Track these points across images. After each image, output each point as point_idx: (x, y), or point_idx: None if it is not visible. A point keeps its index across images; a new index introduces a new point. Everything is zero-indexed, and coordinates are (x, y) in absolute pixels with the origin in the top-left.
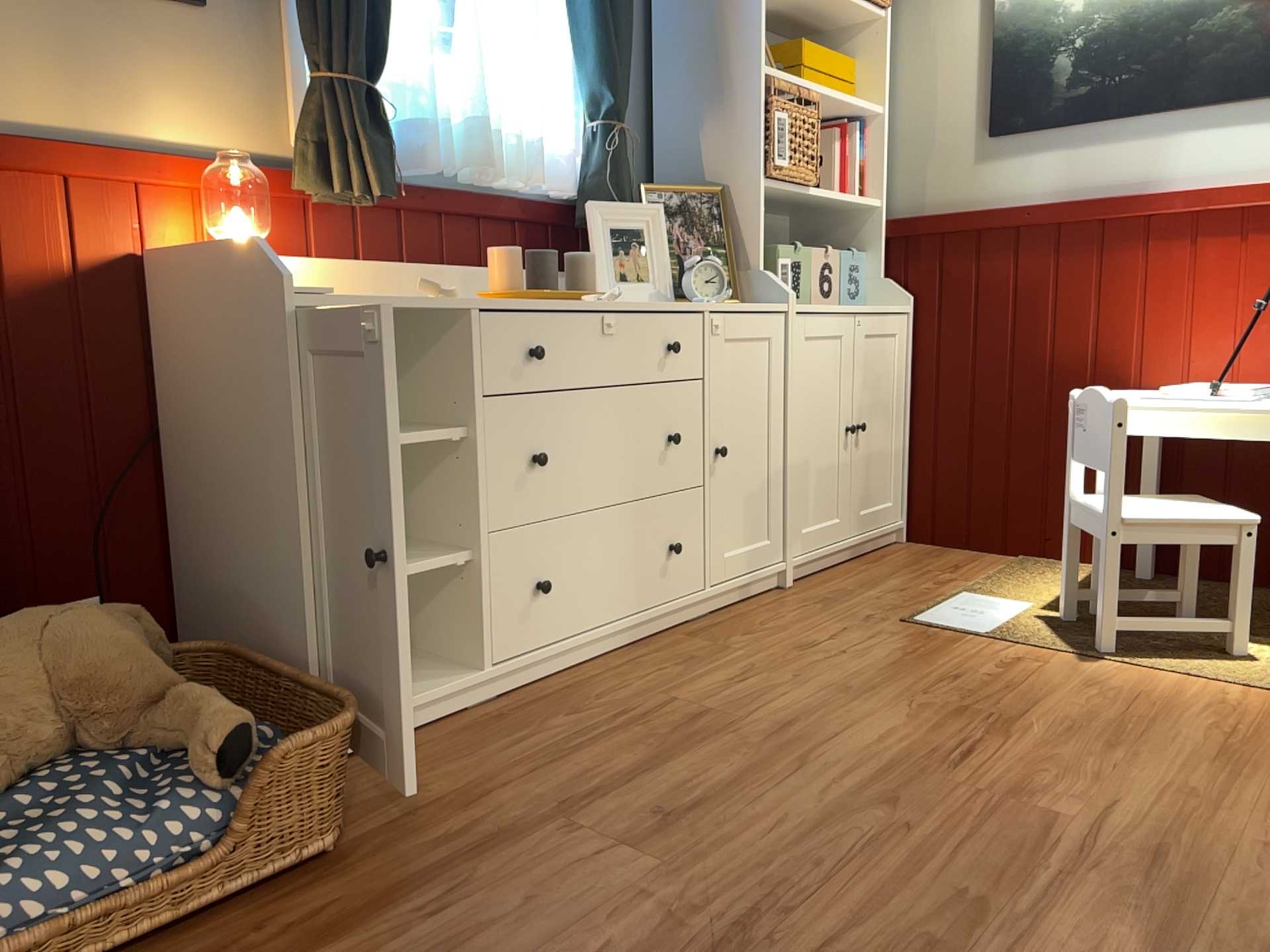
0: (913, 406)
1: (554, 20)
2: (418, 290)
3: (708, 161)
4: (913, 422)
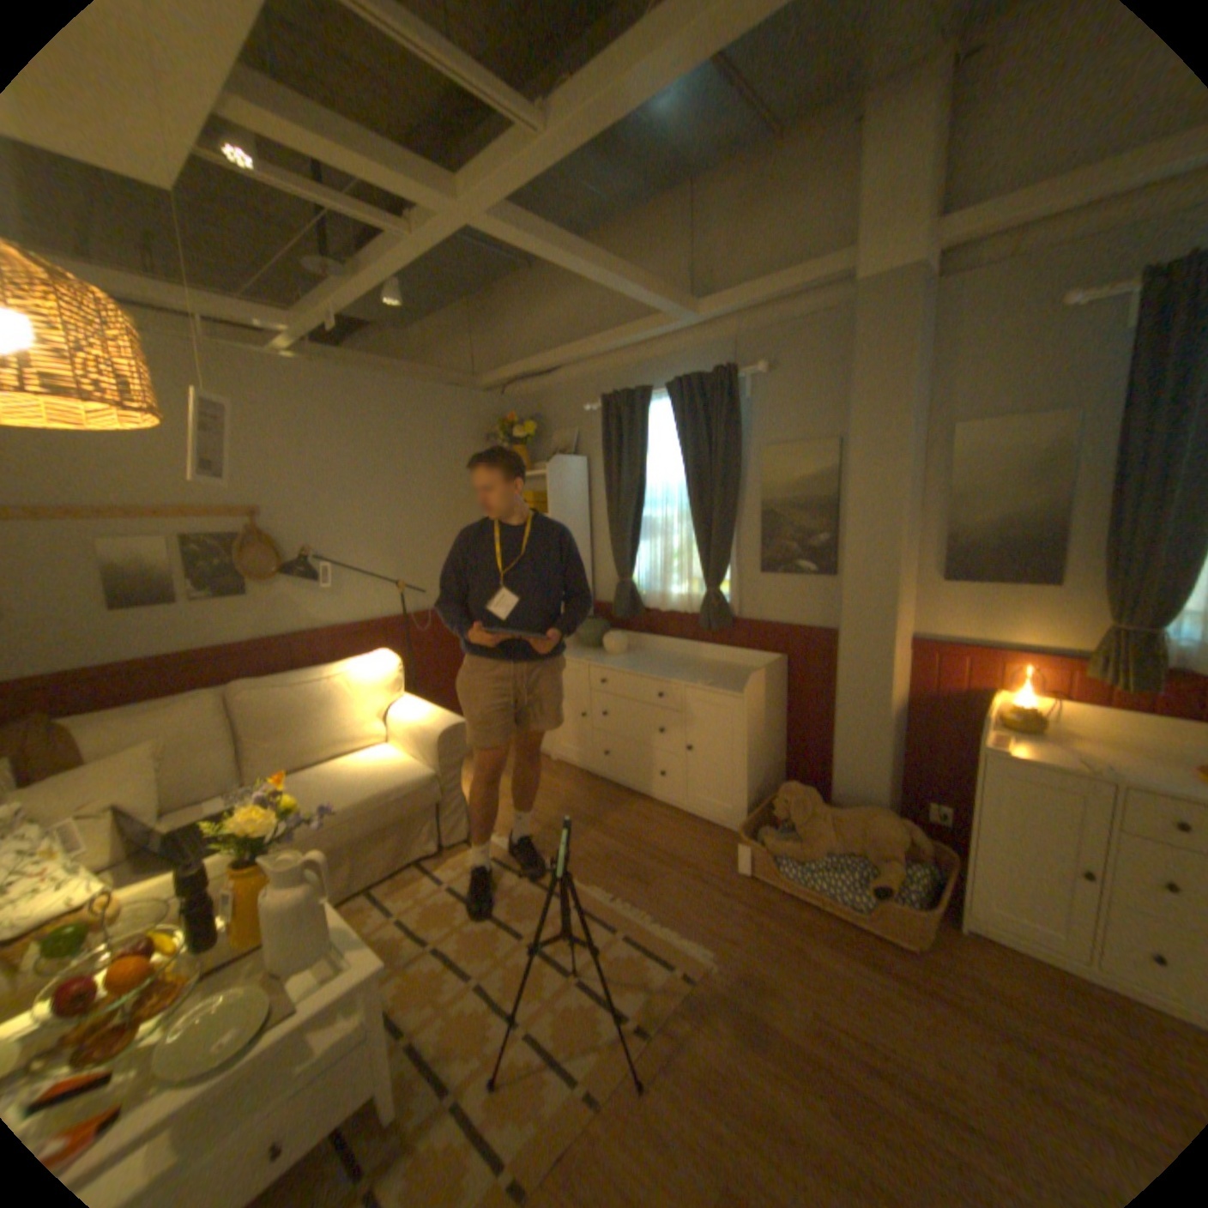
0: None
1: None
2: (1084, 763)
3: None
4: None
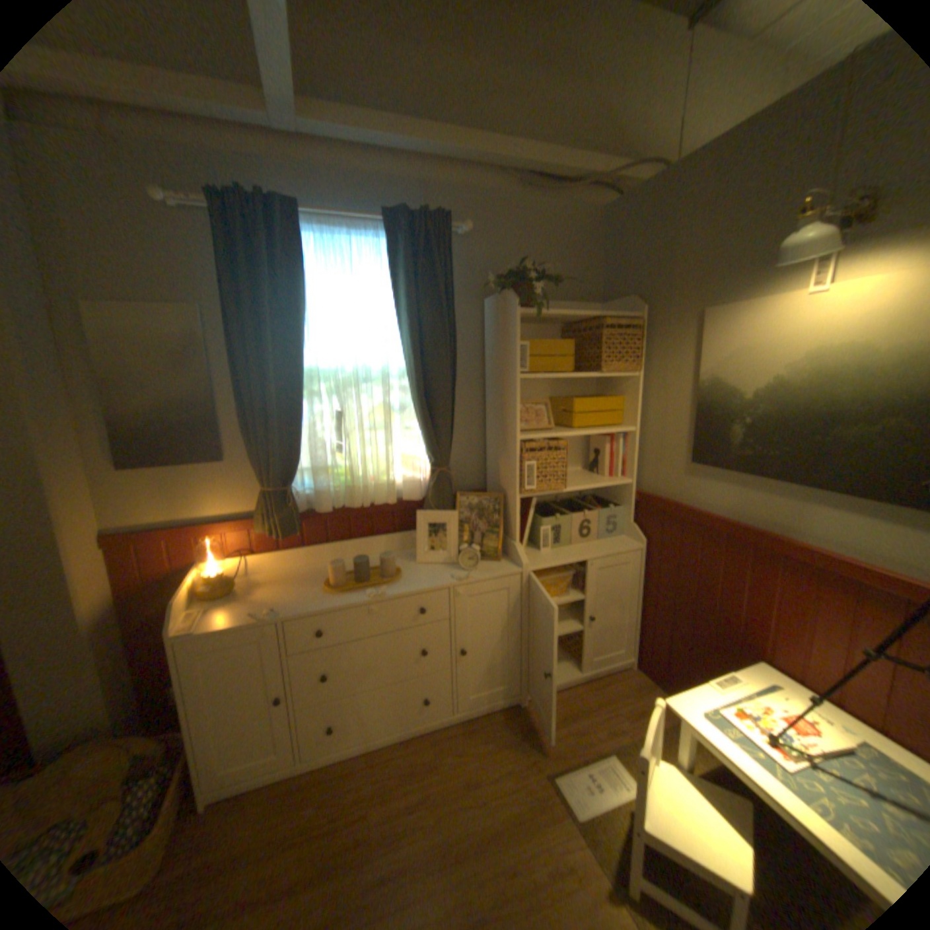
0: (645, 600)
1: (410, 418)
2: (252, 615)
3: (500, 475)
4: (644, 609)
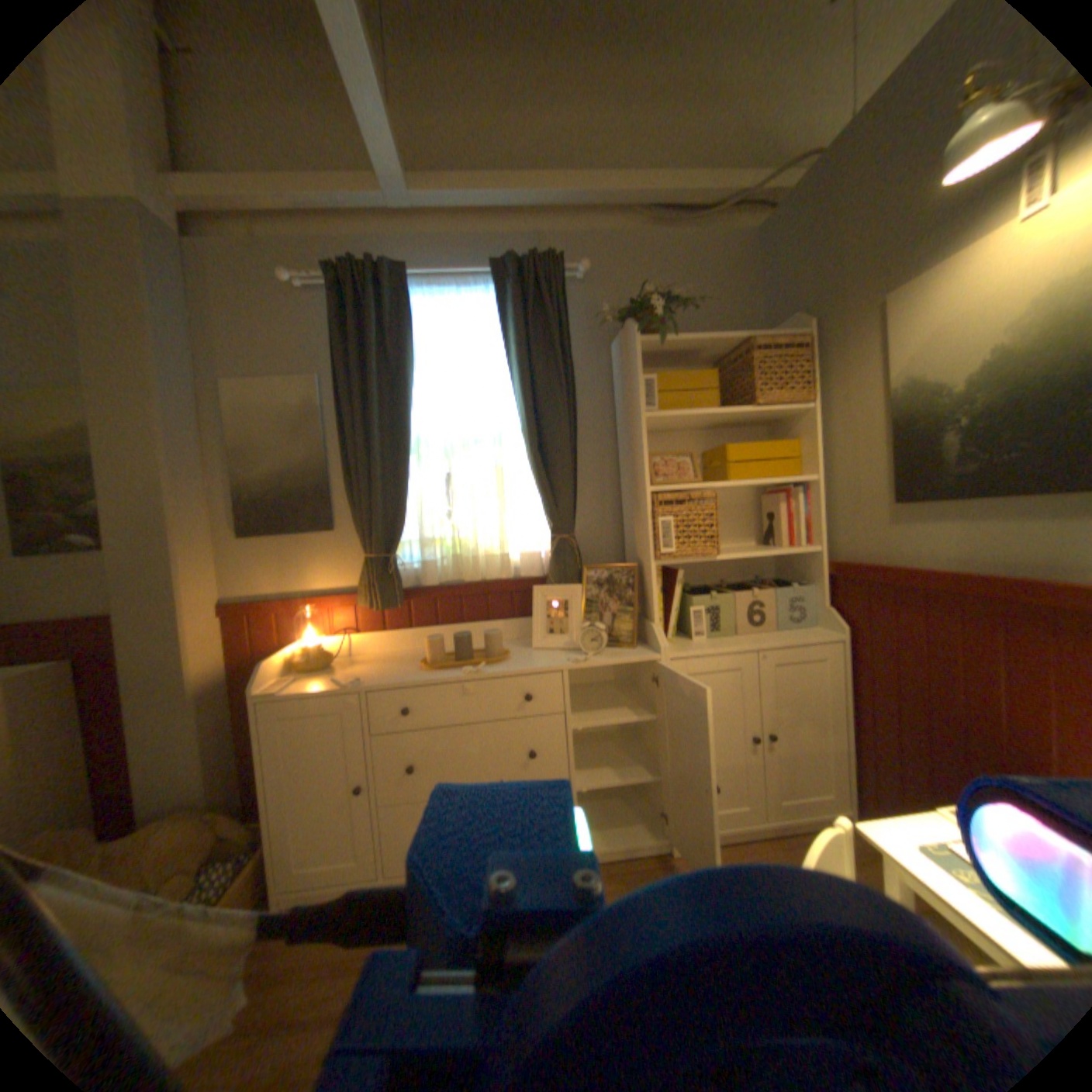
0: (859, 718)
1: (528, 480)
2: (338, 681)
3: (637, 543)
4: (859, 732)
